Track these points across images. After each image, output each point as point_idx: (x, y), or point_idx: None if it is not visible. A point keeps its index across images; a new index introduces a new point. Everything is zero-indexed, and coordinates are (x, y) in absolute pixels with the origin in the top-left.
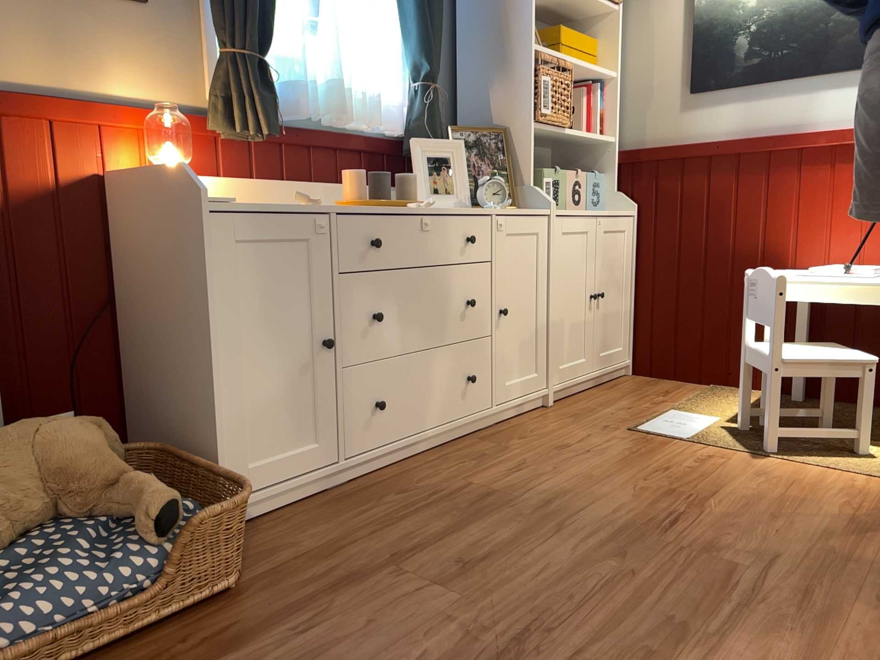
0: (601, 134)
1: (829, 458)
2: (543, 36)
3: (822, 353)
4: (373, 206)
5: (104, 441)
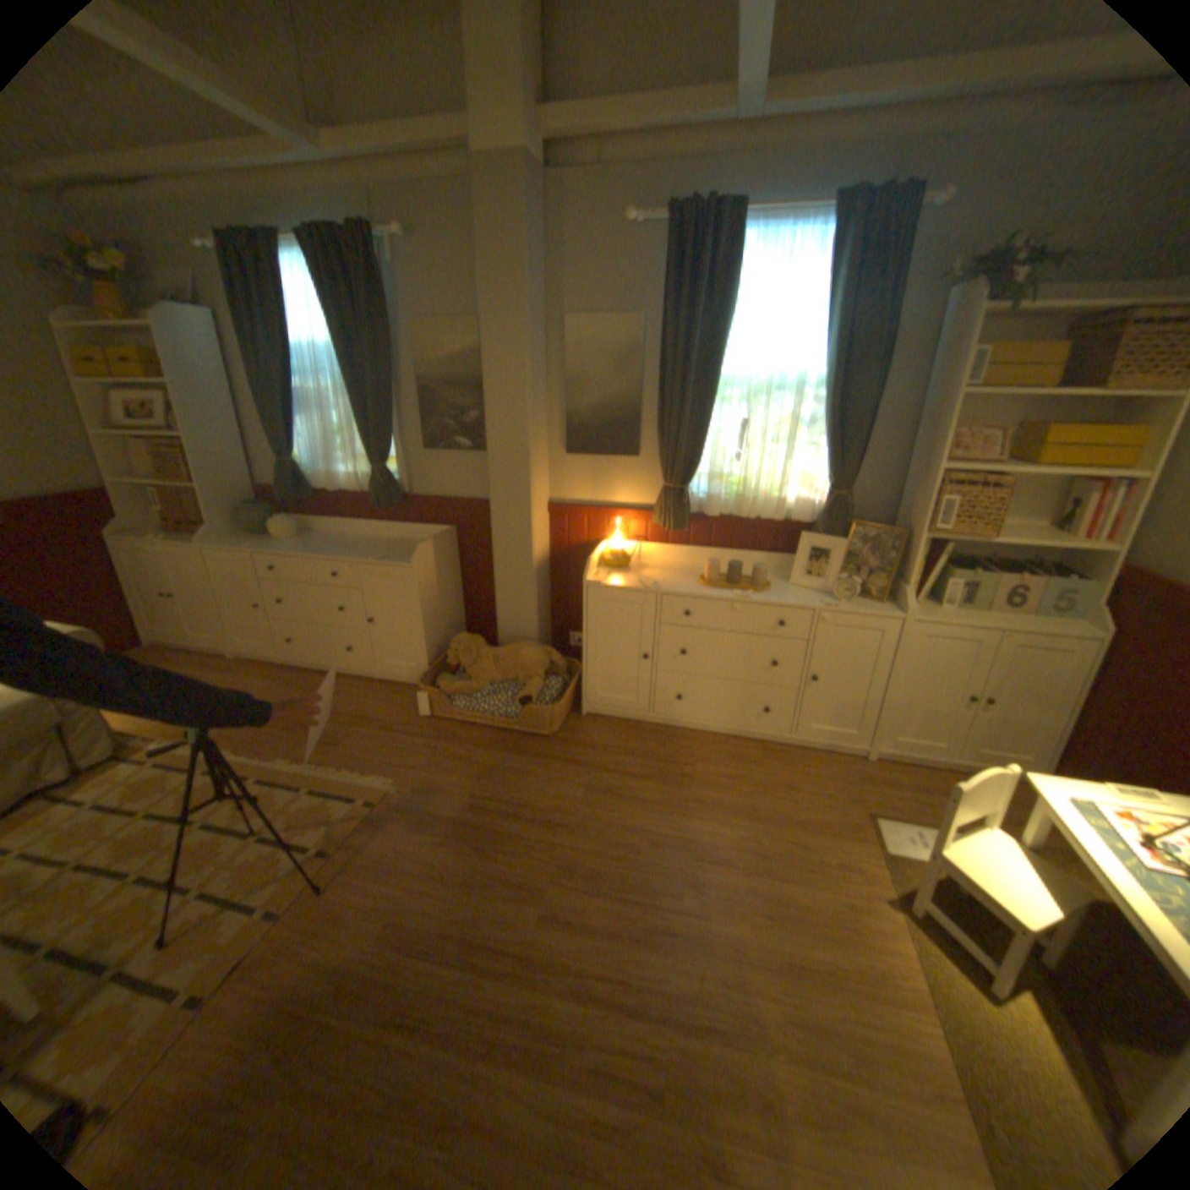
0: (1106, 539)
1: (949, 965)
2: (1036, 430)
3: (1007, 886)
4: (713, 588)
5: (545, 661)
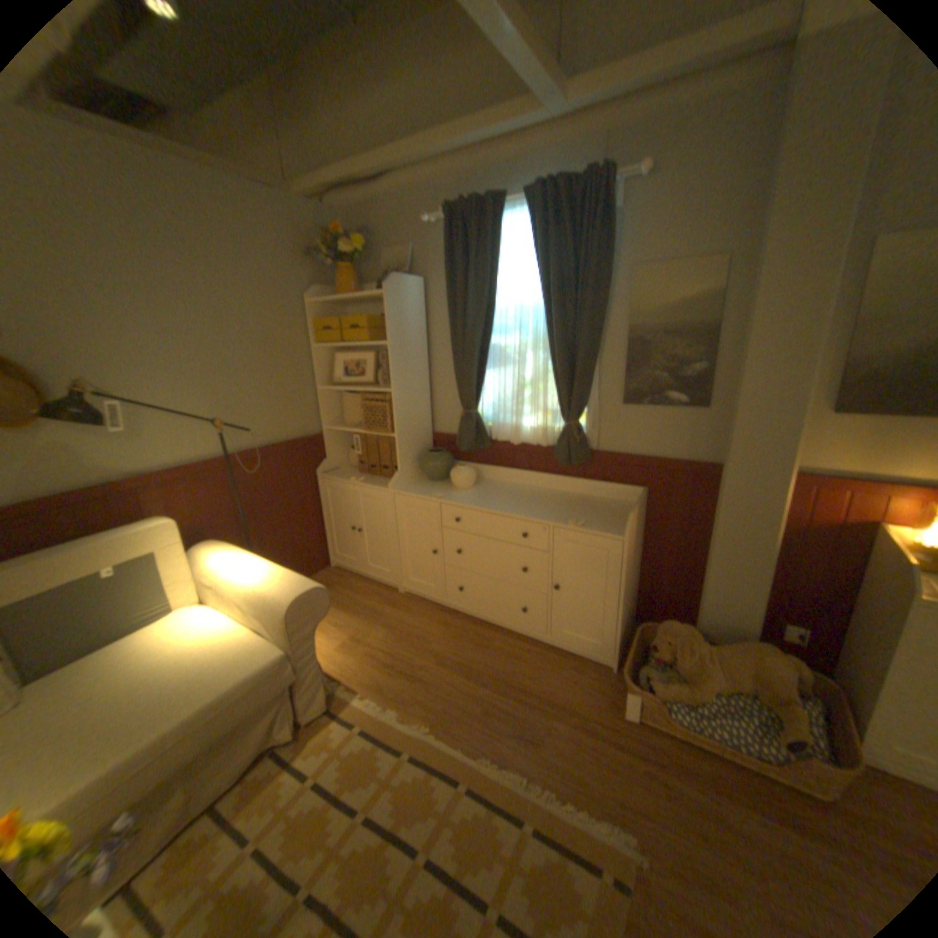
0: None
1: None
2: None
3: None
4: None
5: (798, 678)
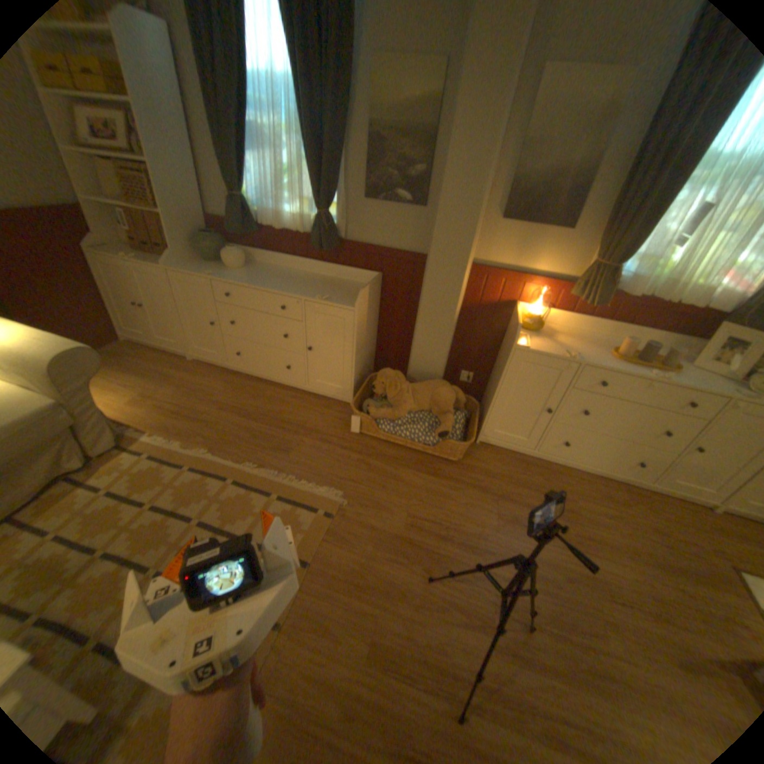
0: None
1: None
2: None
3: None
4: (630, 363)
5: (454, 399)
